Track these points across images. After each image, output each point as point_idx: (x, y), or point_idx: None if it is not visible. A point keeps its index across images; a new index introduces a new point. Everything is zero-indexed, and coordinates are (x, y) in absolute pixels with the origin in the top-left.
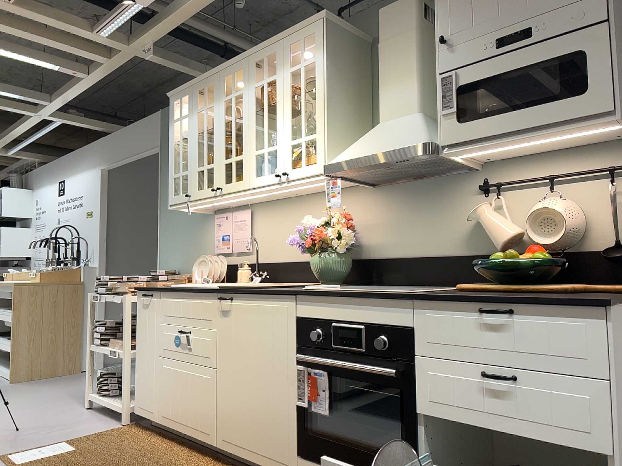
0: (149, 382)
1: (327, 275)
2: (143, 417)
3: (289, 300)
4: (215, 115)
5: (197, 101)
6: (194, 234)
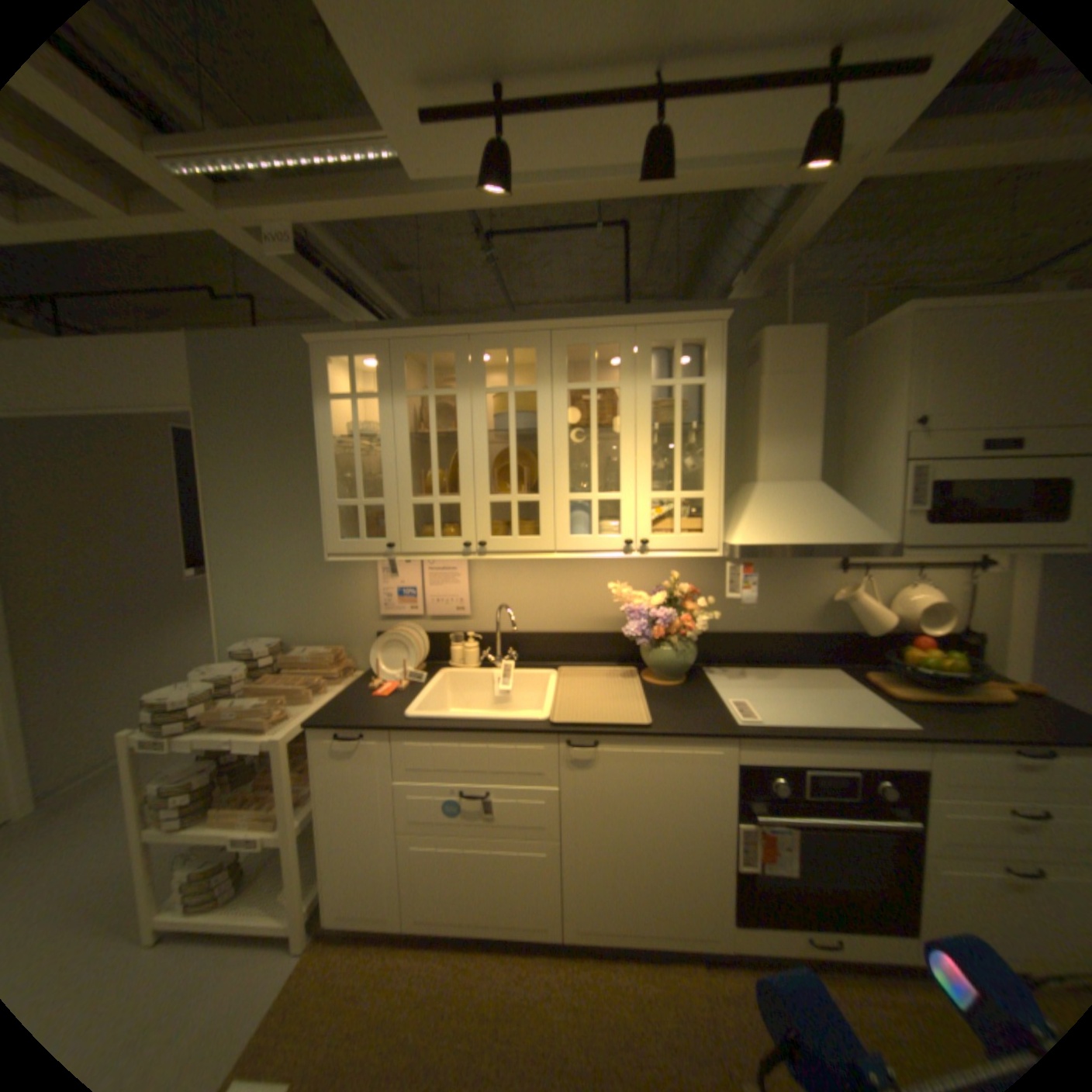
0: (370, 880)
1: (674, 671)
2: (355, 933)
3: (730, 747)
4: (462, 413)
5: (403, 374)
6: (318, 582)
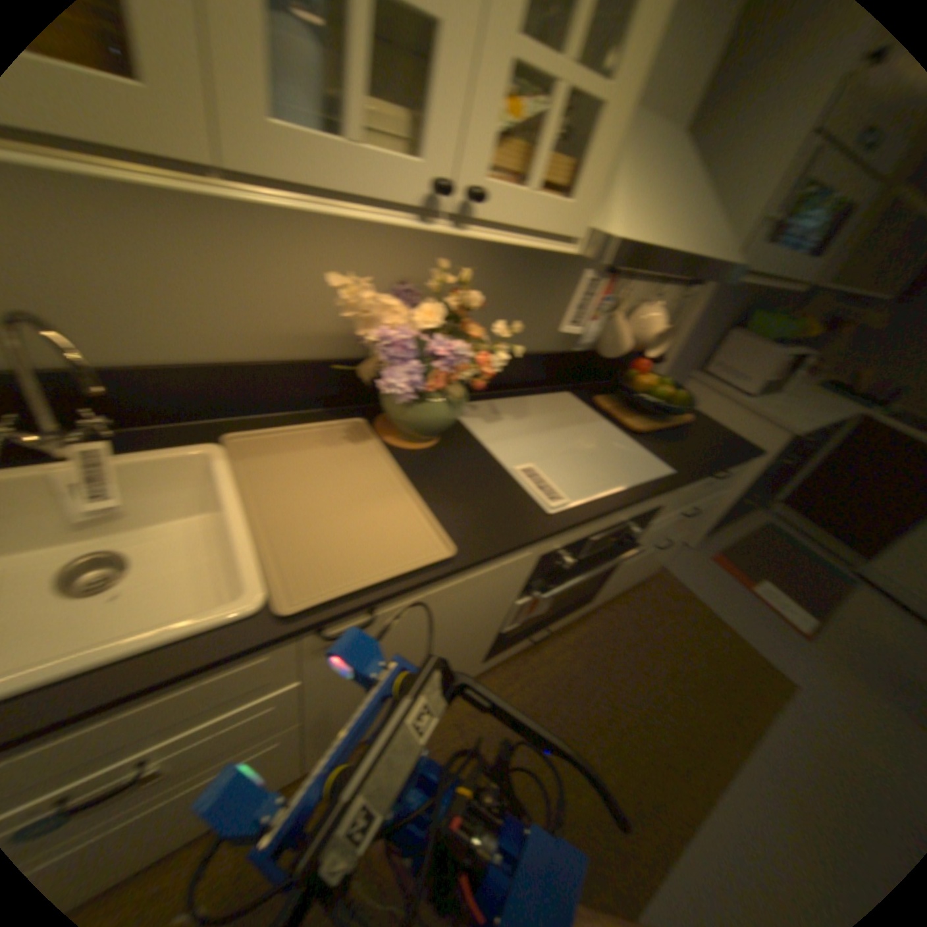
0: None
1: (436, 425)
2: None
3: (544, 544)
4: None
5: None
6: None
